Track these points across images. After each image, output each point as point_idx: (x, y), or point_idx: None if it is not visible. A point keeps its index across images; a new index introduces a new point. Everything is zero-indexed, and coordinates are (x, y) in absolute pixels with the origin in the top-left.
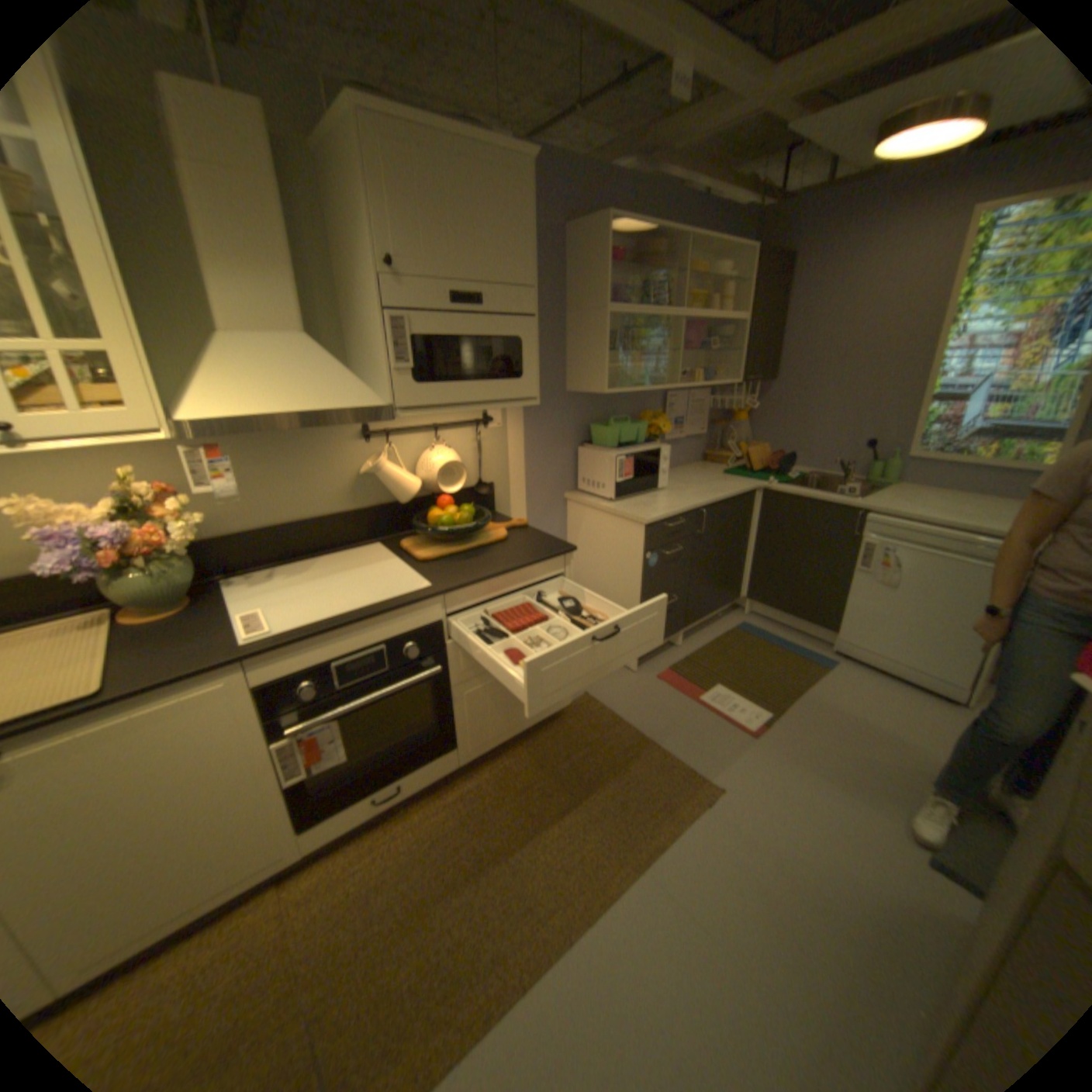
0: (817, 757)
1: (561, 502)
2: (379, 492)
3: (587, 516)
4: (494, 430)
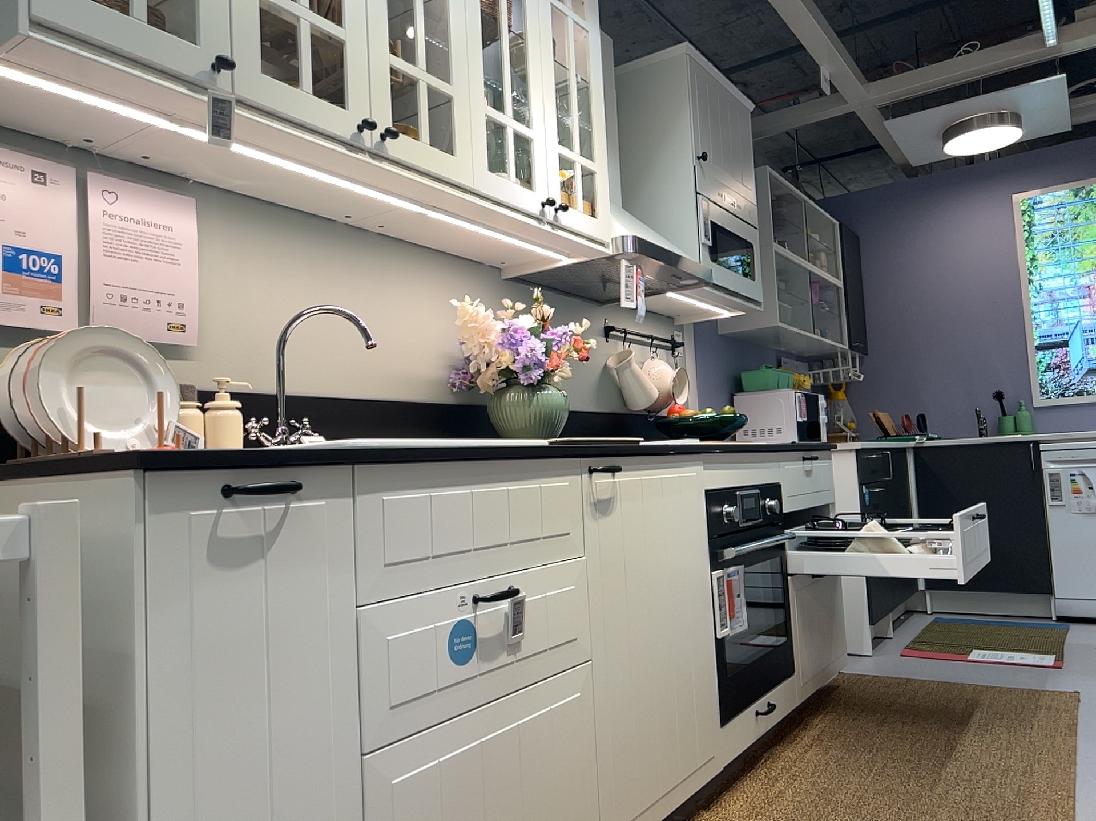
0: None
1: None
2: (614, 398)
3: None
4: (681, 358)
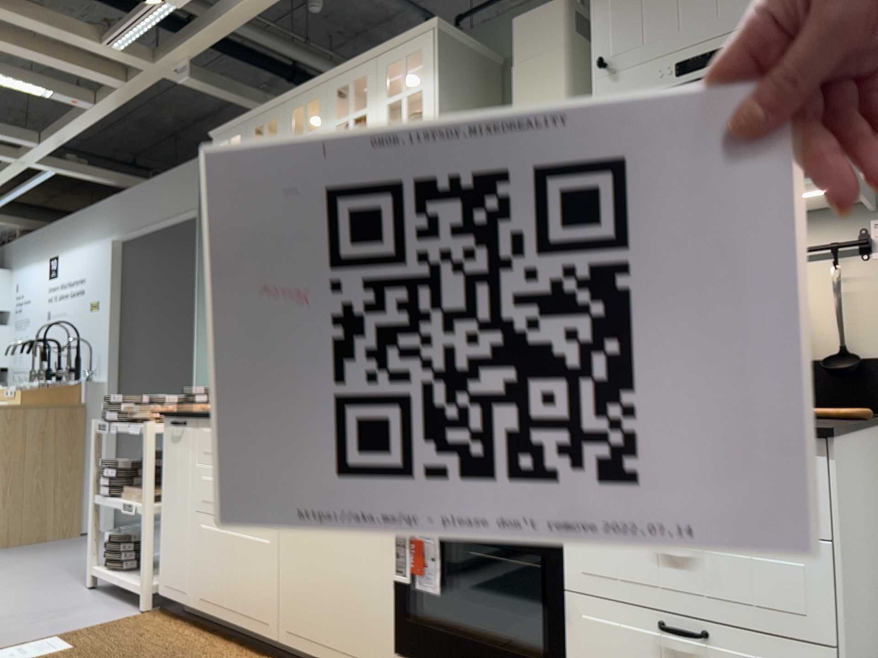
0: None
1: None
2: None
3: None
4: None
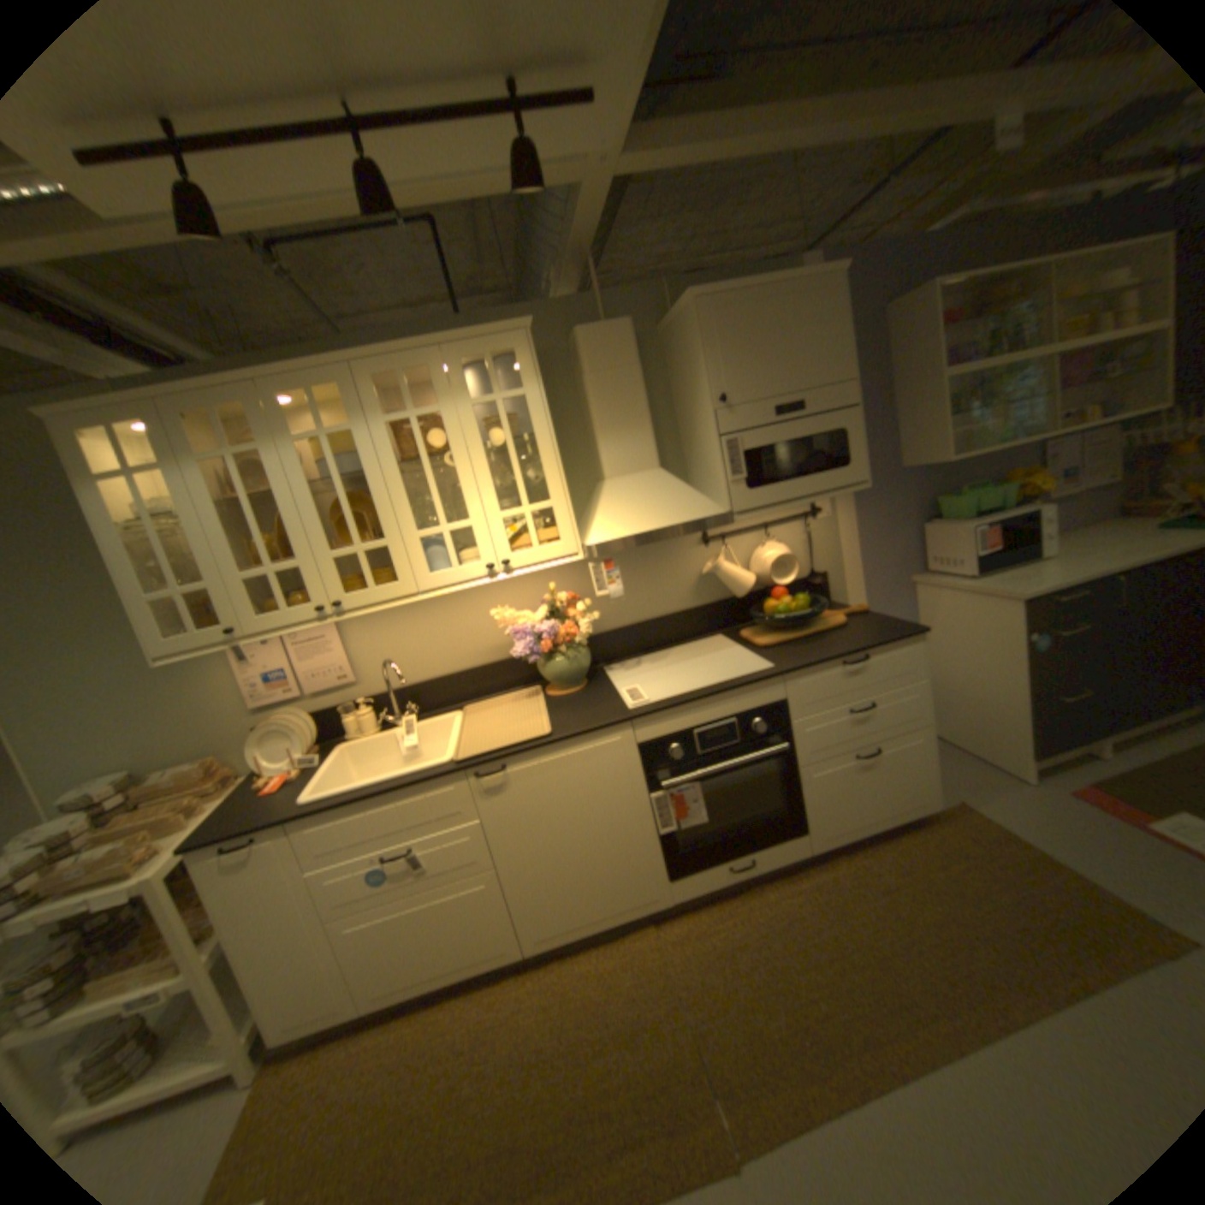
0: None
1: (909, 587)
2: (717, 590)
3: (945, 600)
4: (824, 521)
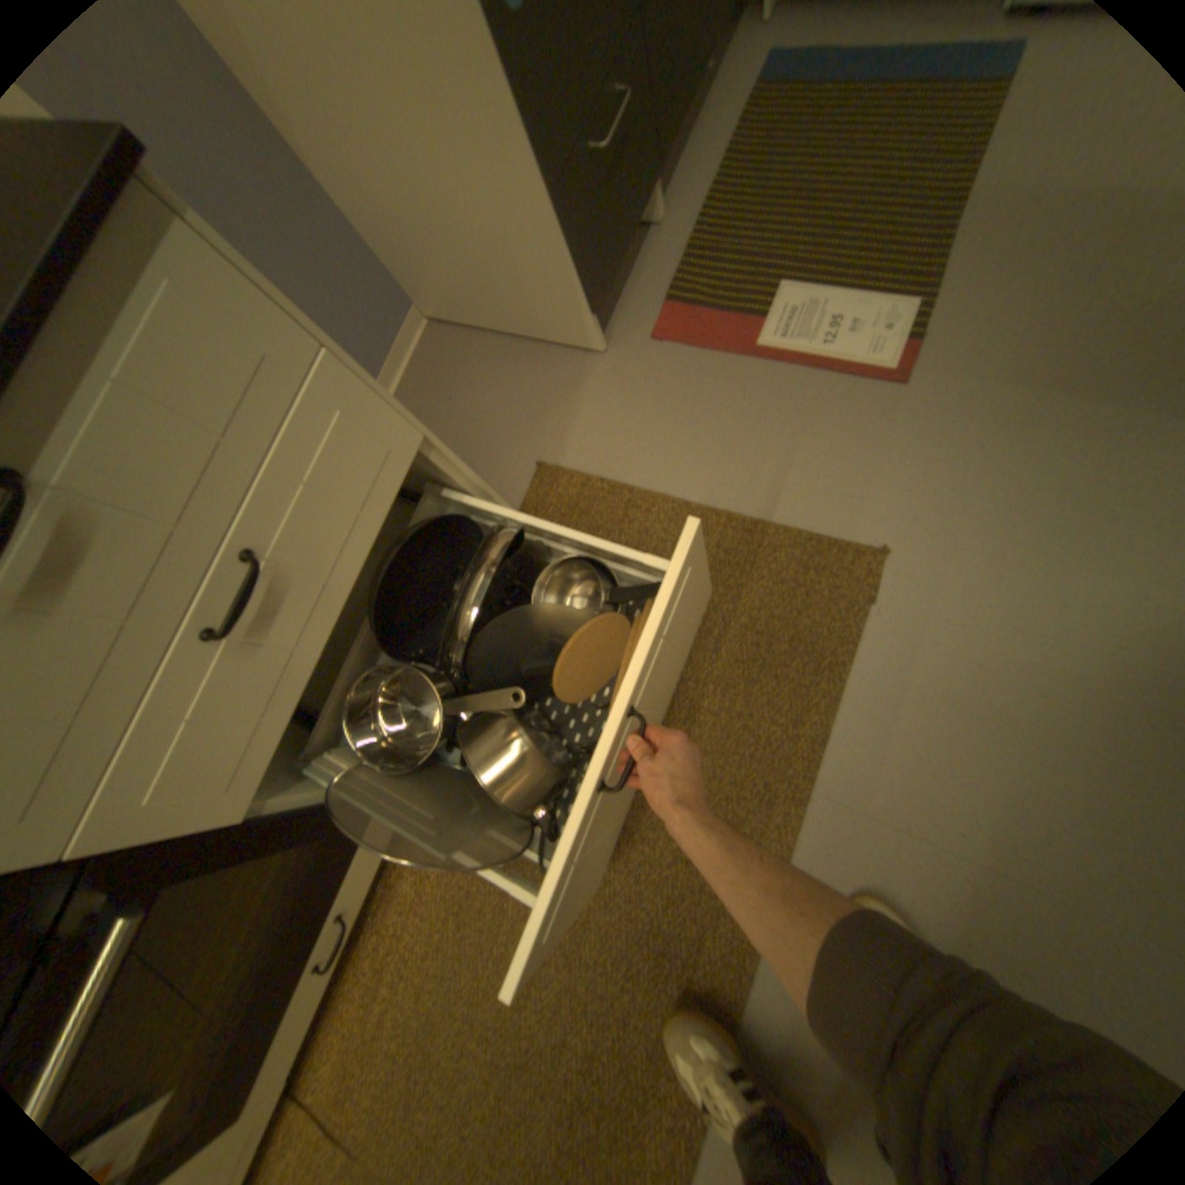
0: (1044, 359)
1: None
2: None
3: None
4: None
